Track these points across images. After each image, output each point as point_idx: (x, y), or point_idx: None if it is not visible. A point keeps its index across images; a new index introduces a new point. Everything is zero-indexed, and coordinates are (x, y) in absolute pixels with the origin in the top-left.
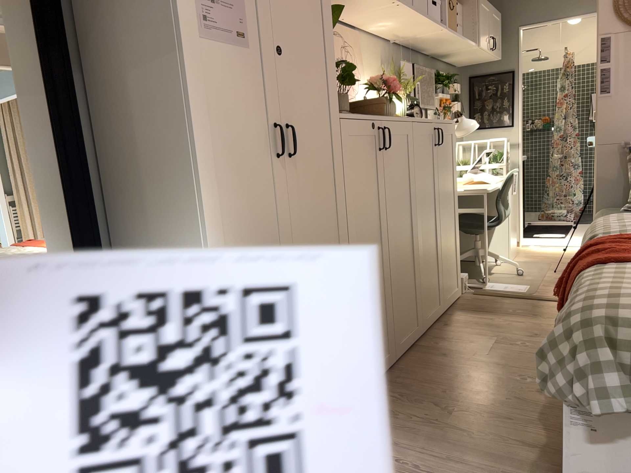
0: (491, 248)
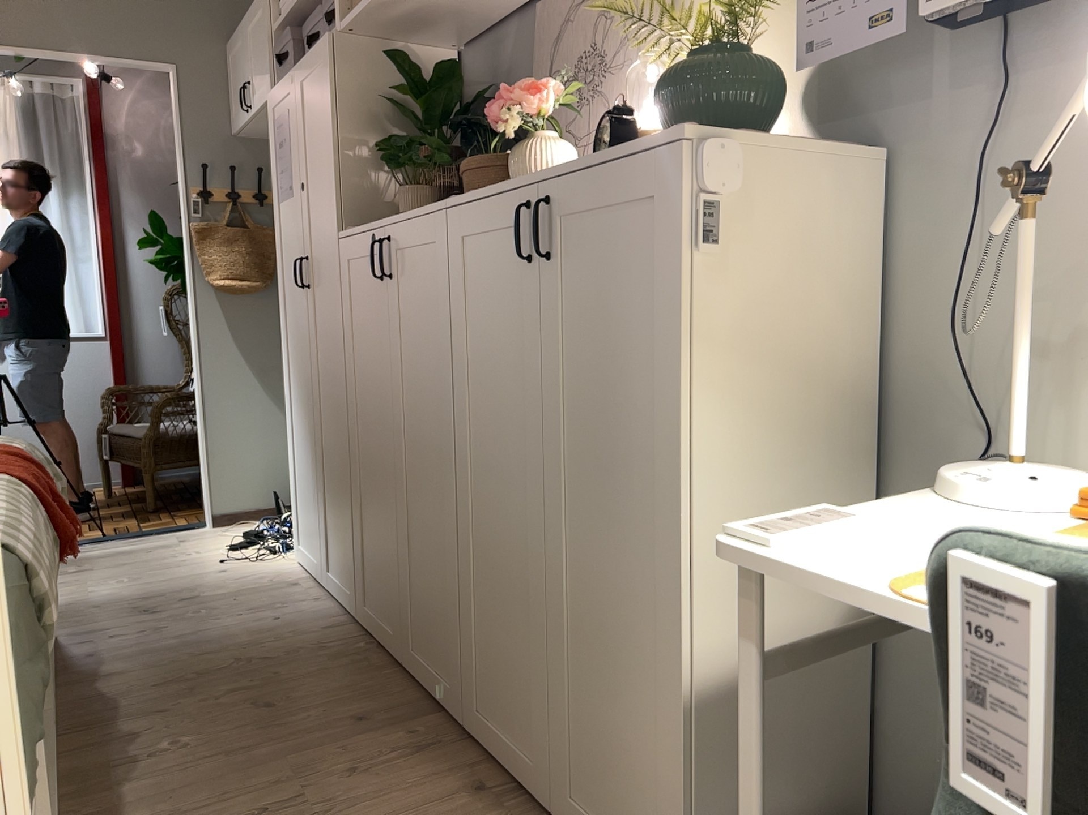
0: None
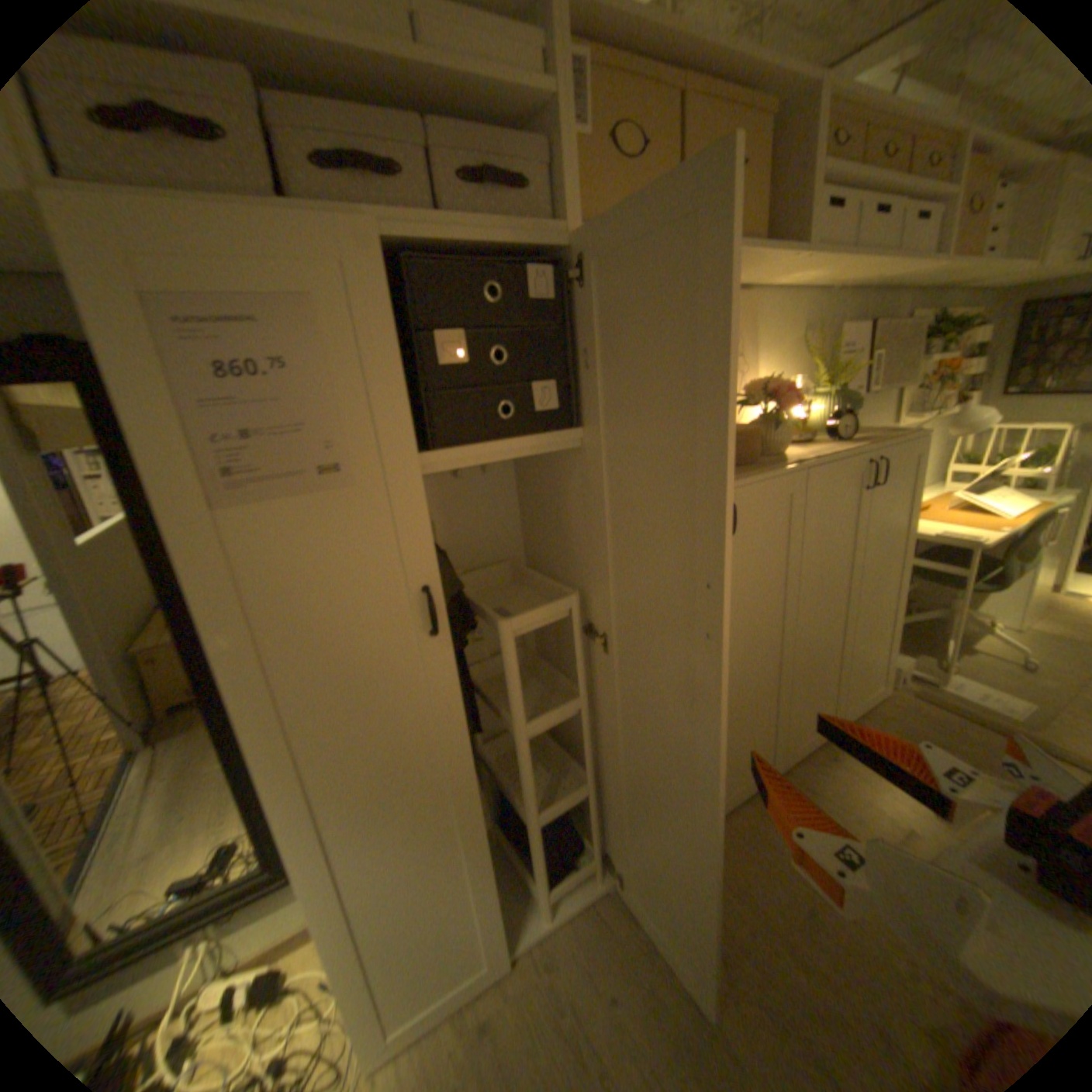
0: (992, 607)
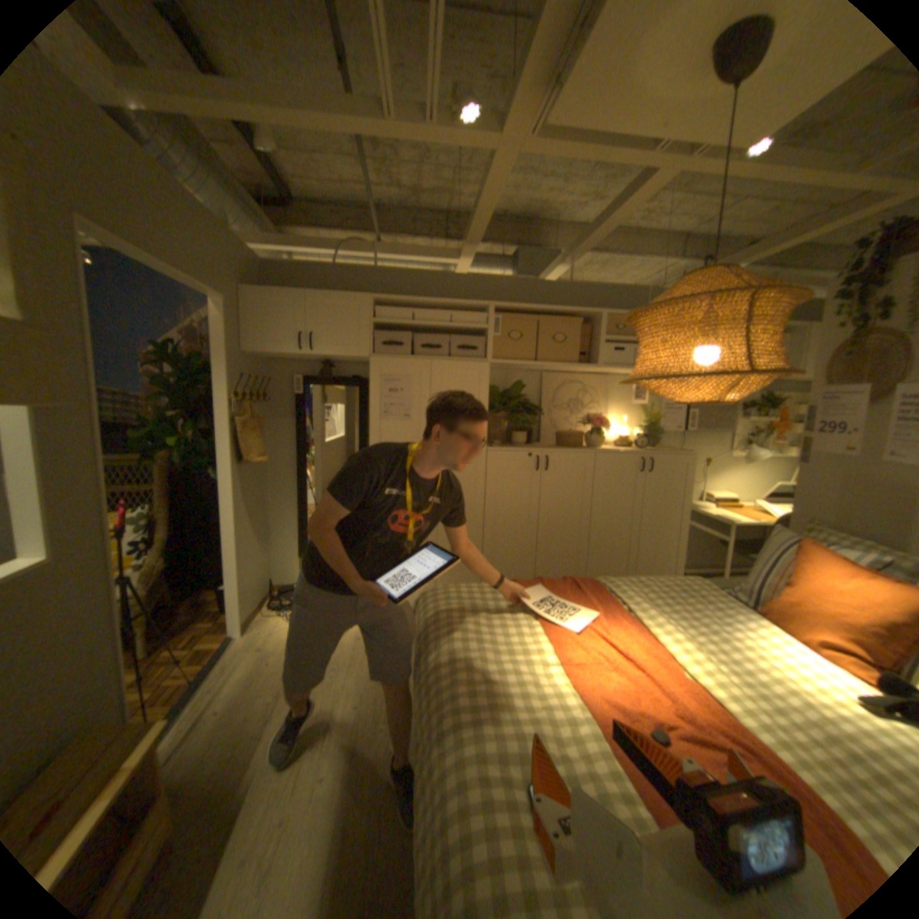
0: None
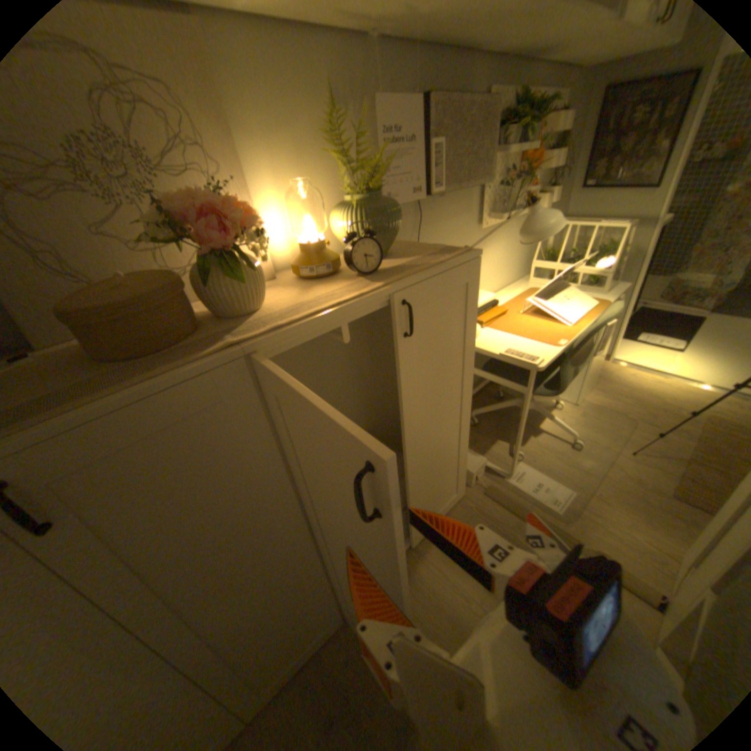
0: None
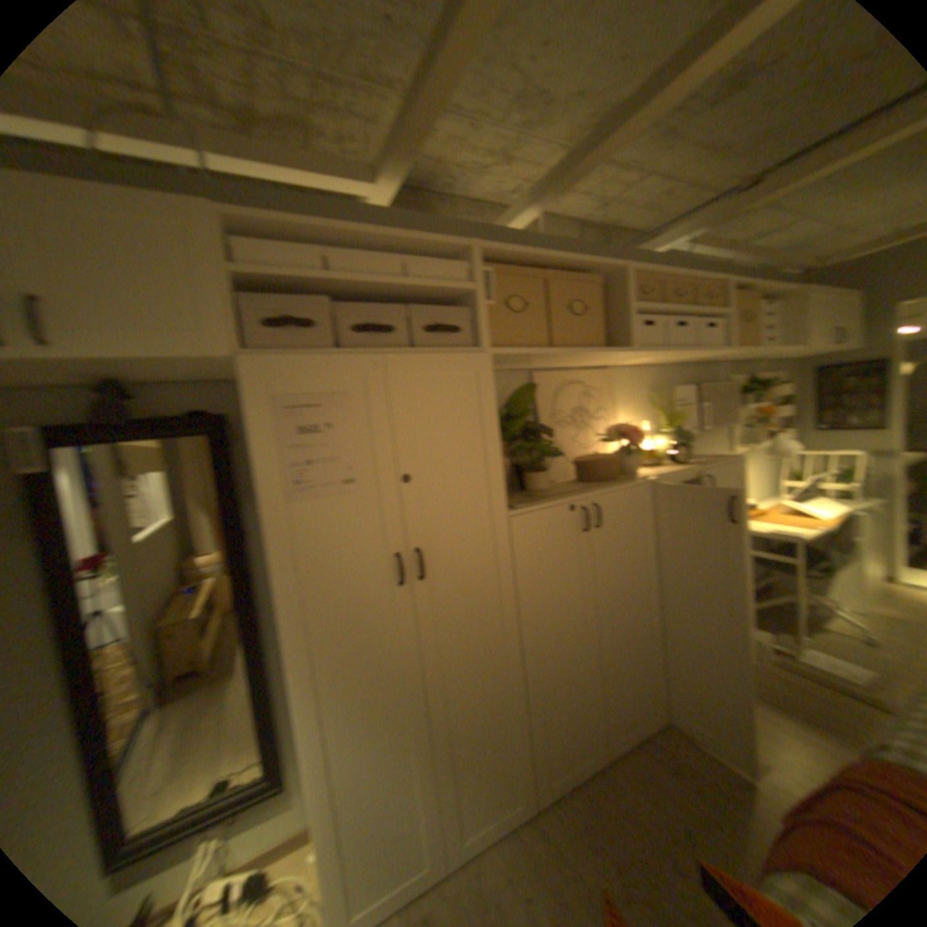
0: (837, 594)
